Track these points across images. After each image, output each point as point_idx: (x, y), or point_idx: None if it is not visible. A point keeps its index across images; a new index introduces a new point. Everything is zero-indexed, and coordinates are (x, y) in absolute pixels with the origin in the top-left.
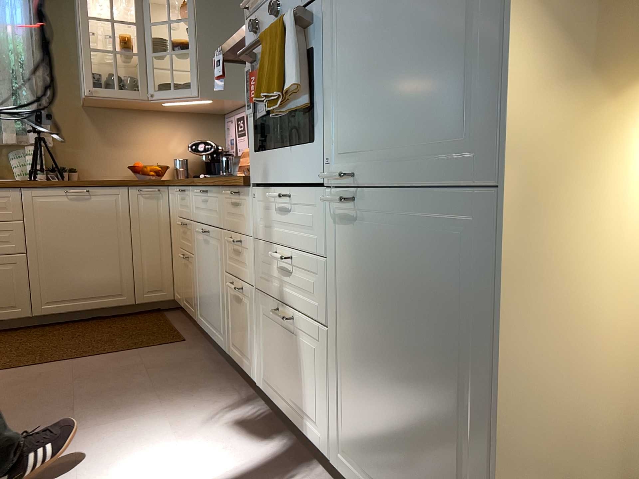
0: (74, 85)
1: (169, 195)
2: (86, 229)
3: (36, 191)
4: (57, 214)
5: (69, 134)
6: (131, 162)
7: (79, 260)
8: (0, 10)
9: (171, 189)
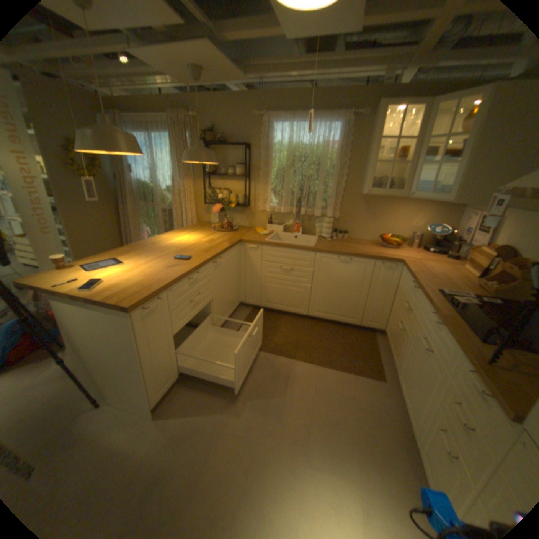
0: (359, 179)
1: (403, 271)
2: (344, 280)
3: (323, 254)
4: (331, 269)
5: (349, 210)
6: (383, 230)
7: (337, 295)
8: (328, 133)
9: (407, 270)
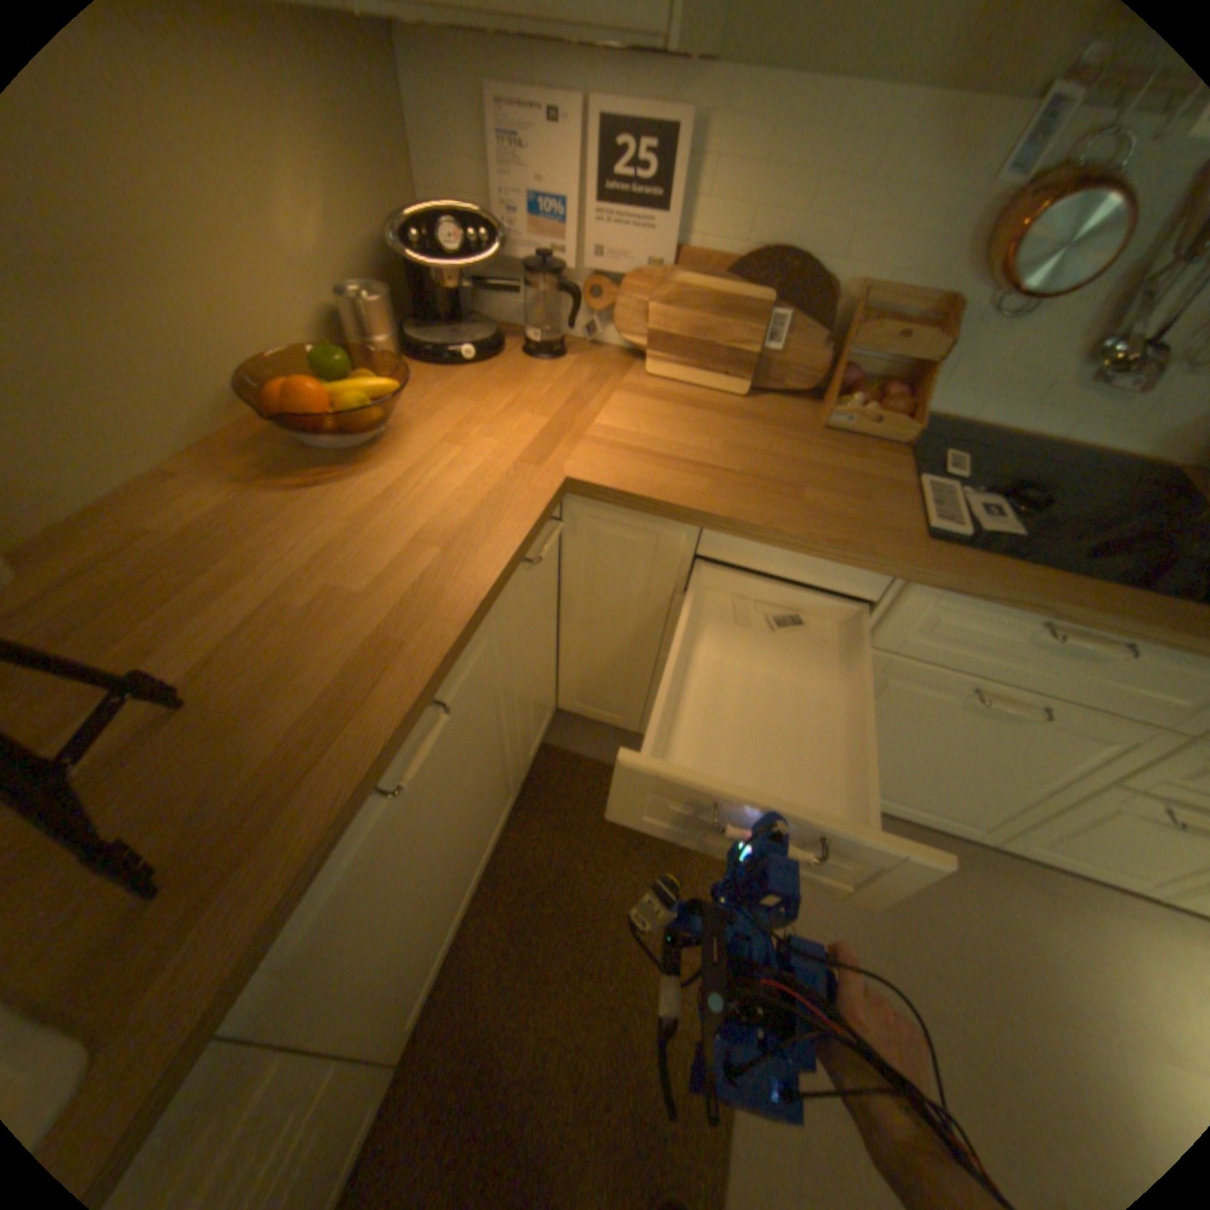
0: None
1: (574, 519)
2: (446, 793)
3: (275, 932)
4: (374, 871)
5: None
6: (178, 354)
7: (447, 864)
8: None
9: (630, 514)
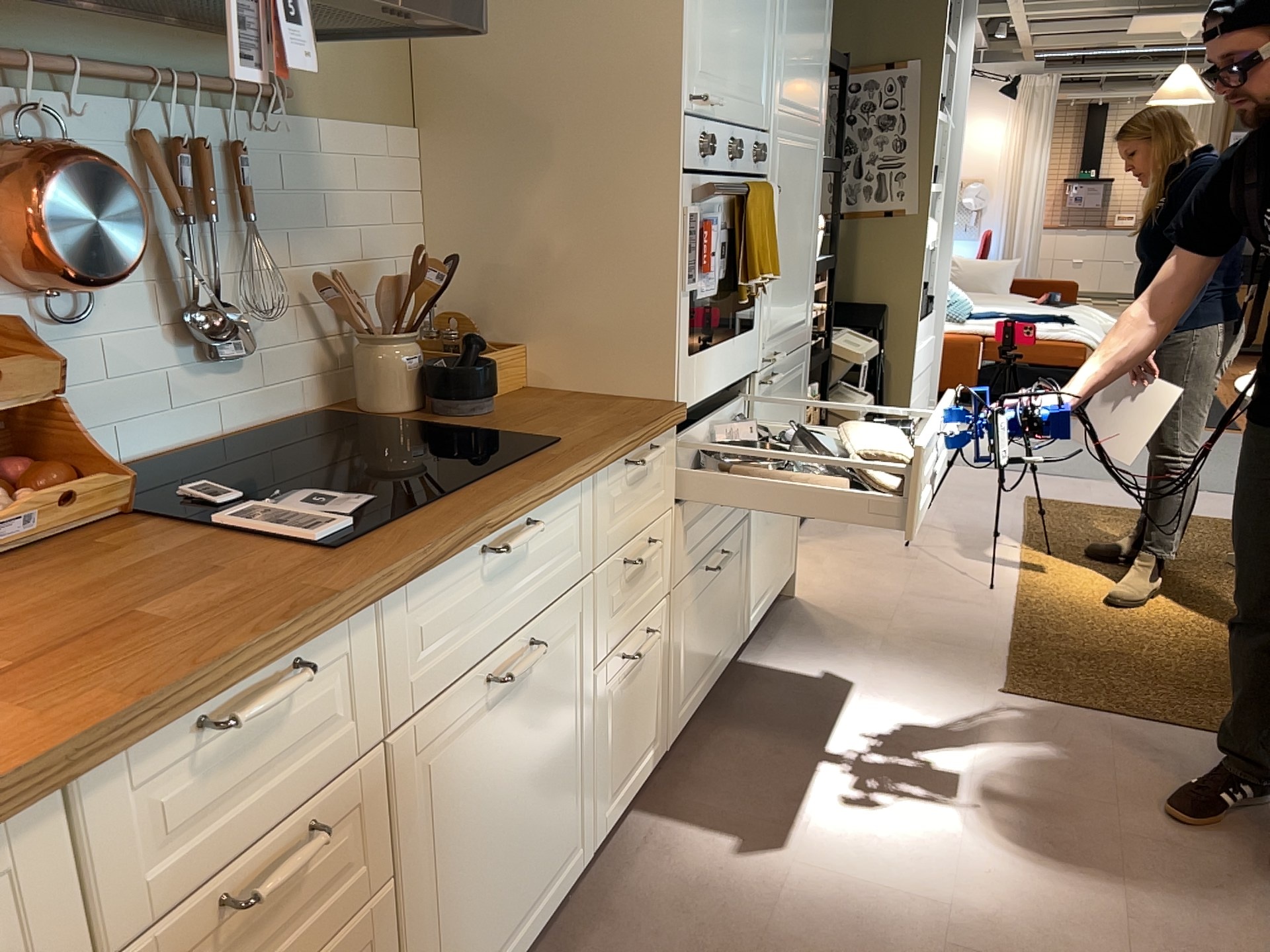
0: None
1: None
2: None
3: None
4: None
5: None
6: None
7: None
8: None
9: None
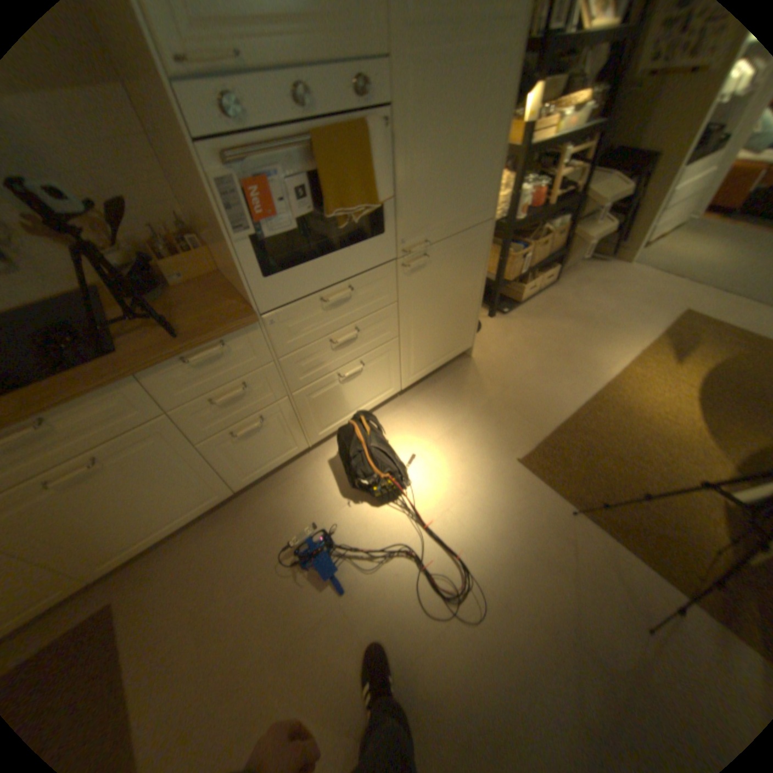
0: None
1: None
2: None
3: None
4: None
5: None
6: None
7: None
8: None
9: None
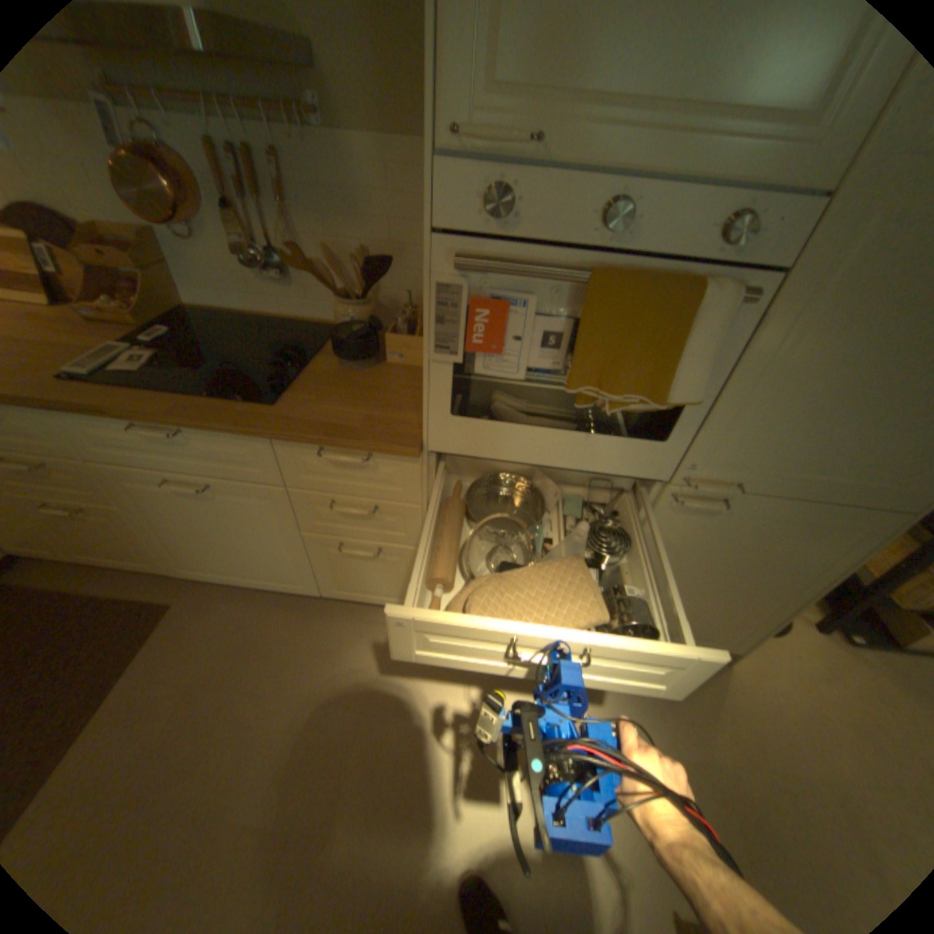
0: None
1: None
2: None
3: None
4: None
5: None
6: None
7: None
8: None
9: None
